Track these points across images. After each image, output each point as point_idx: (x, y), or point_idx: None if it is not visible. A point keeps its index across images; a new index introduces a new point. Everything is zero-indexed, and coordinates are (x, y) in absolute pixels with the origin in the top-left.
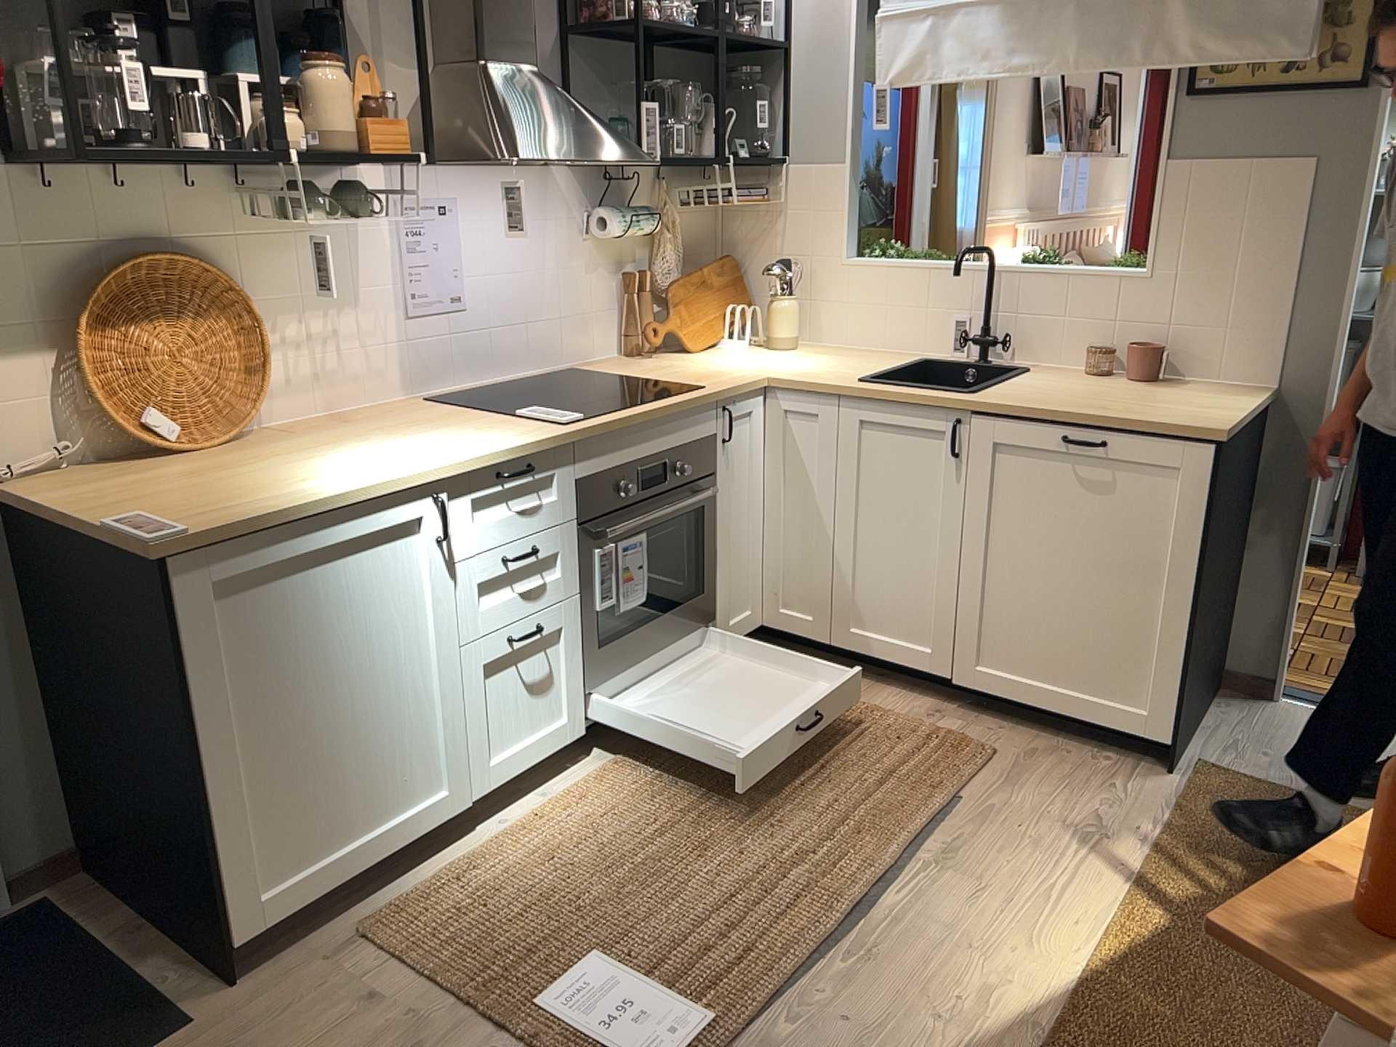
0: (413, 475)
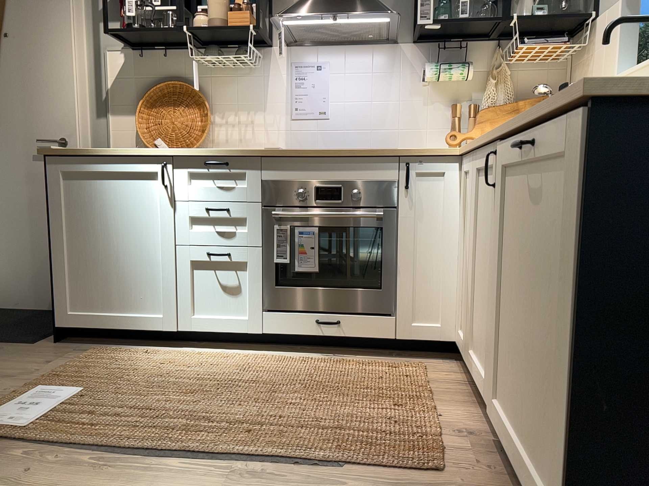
0: (151, 150)
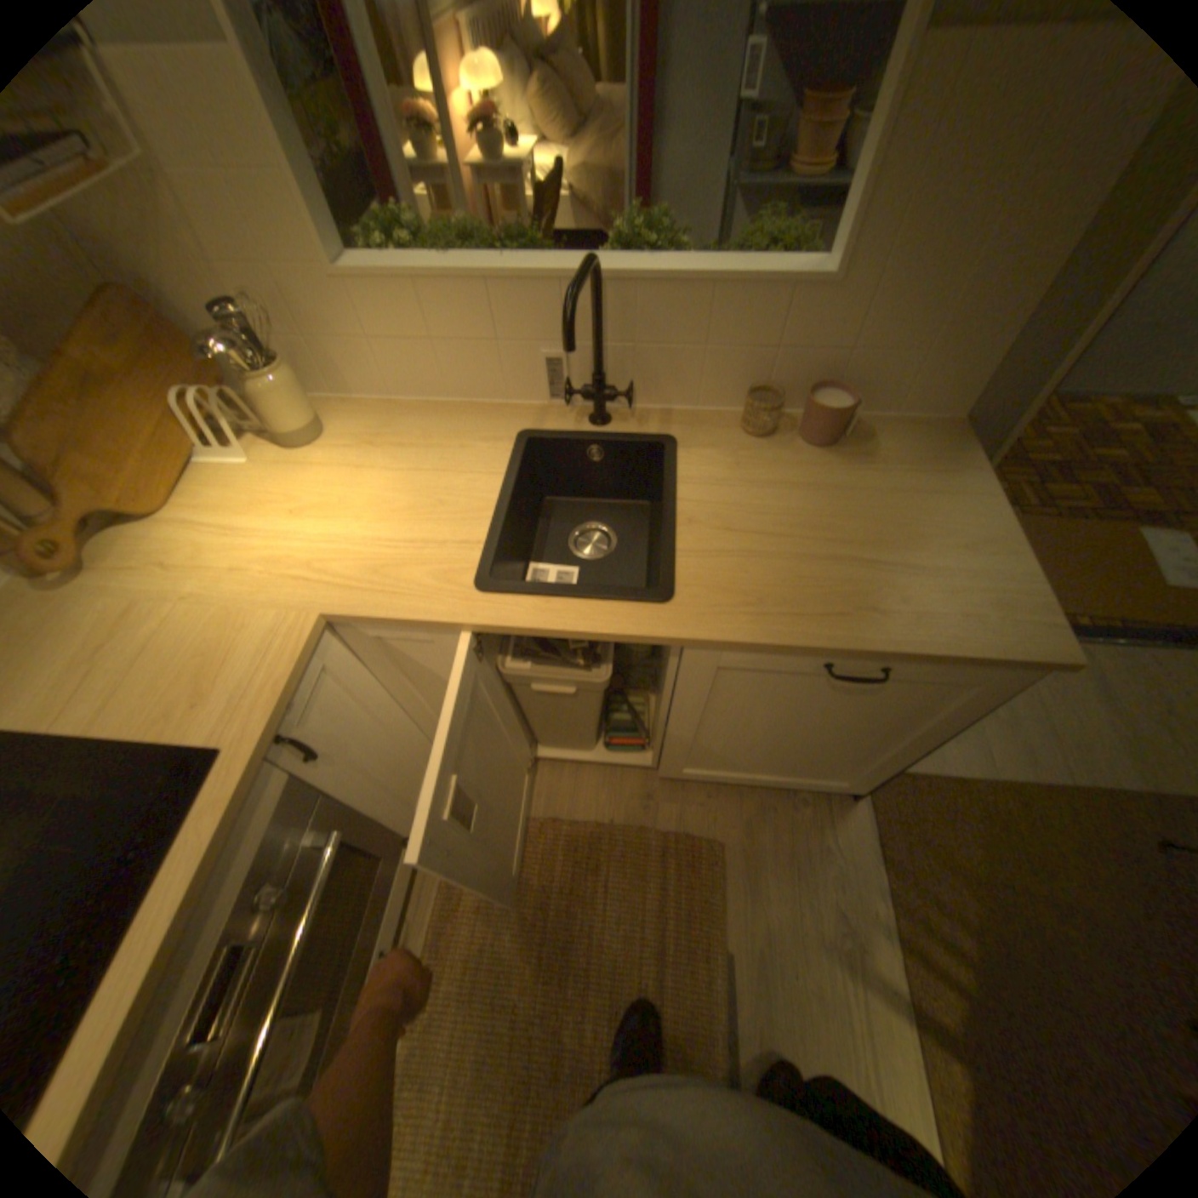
0: None
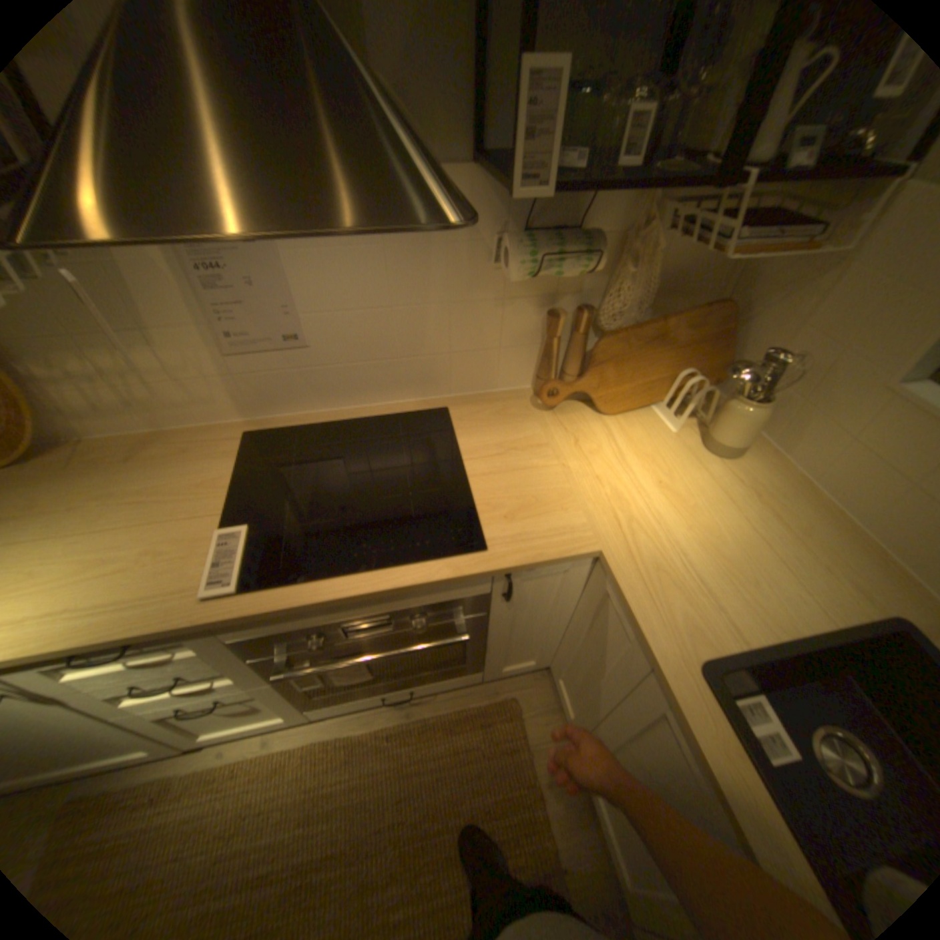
0: None
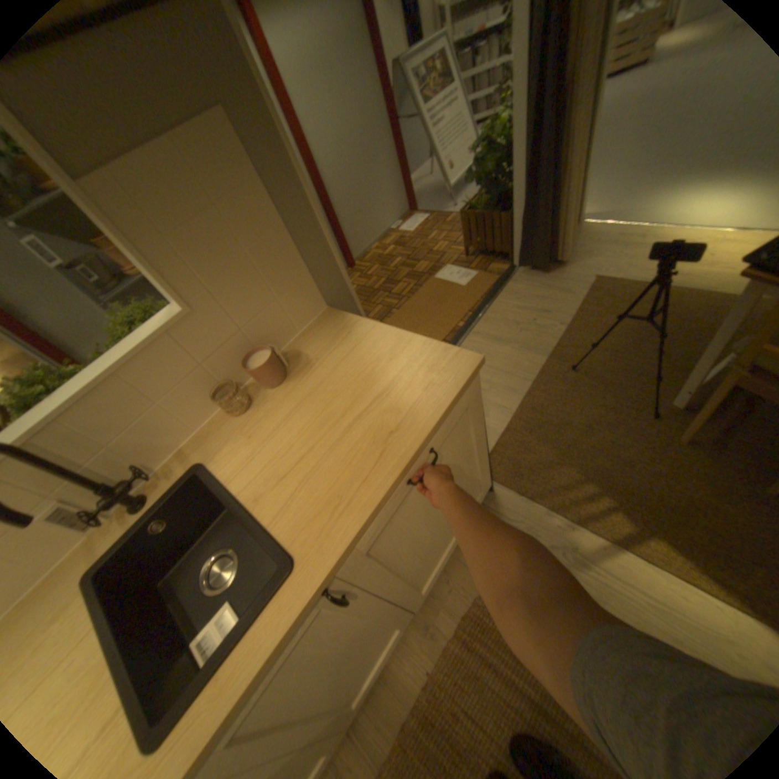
0: None
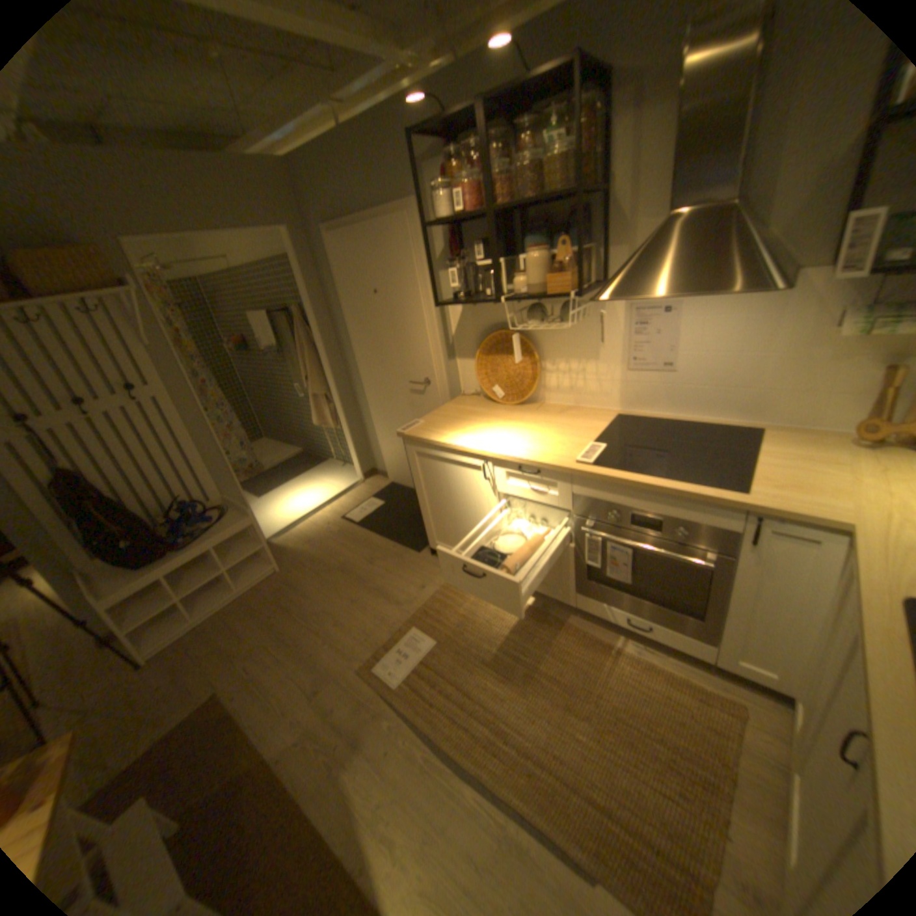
0: (473, 448)
